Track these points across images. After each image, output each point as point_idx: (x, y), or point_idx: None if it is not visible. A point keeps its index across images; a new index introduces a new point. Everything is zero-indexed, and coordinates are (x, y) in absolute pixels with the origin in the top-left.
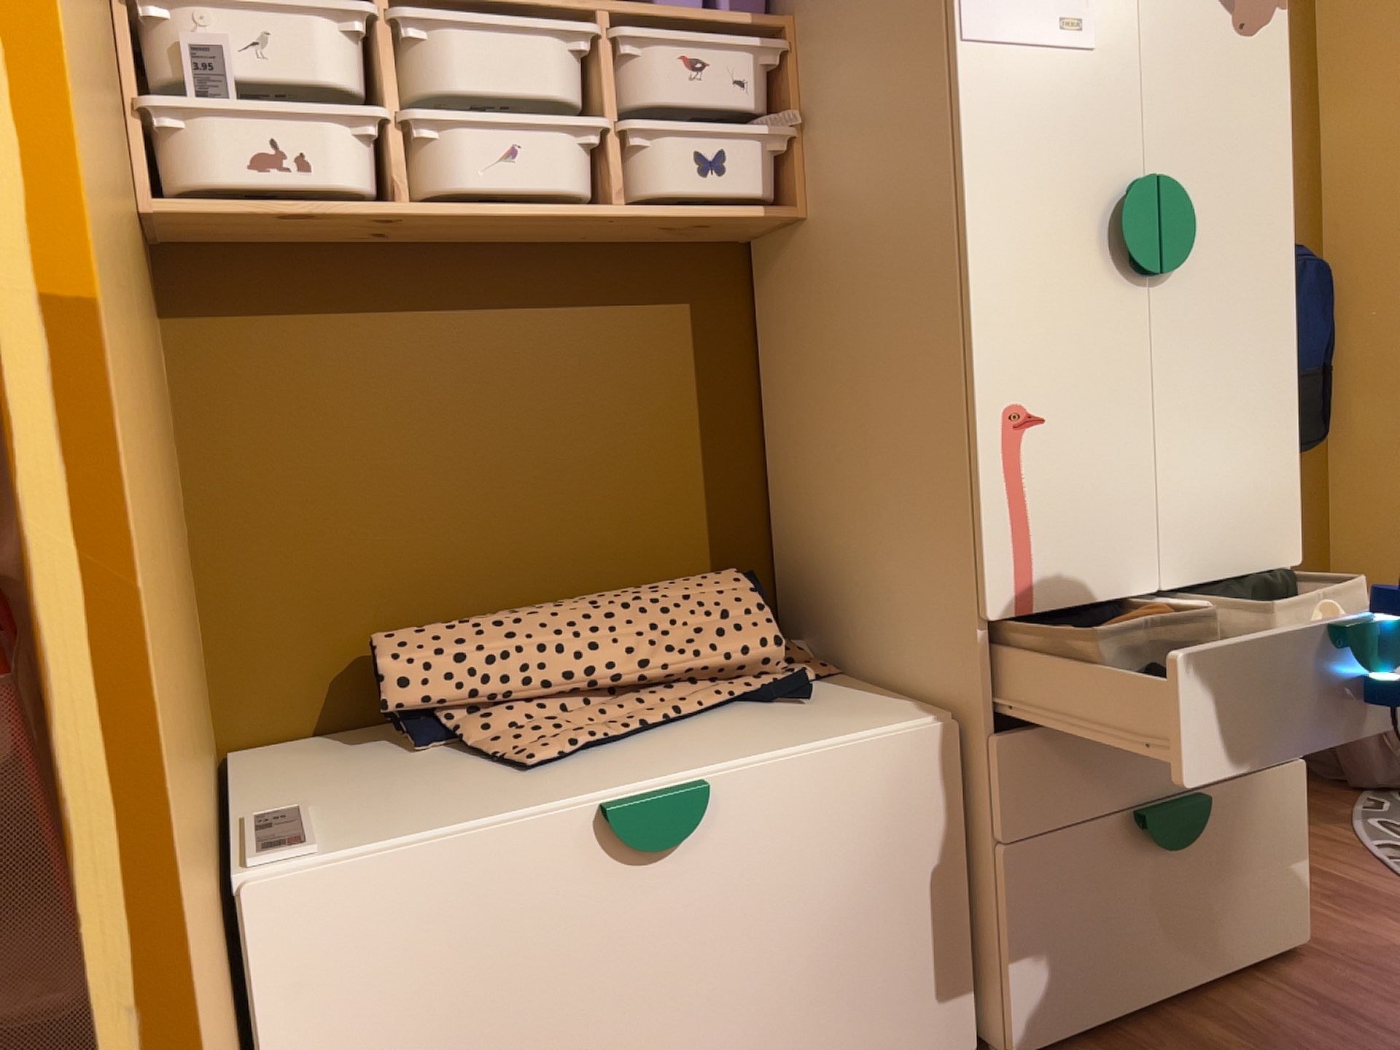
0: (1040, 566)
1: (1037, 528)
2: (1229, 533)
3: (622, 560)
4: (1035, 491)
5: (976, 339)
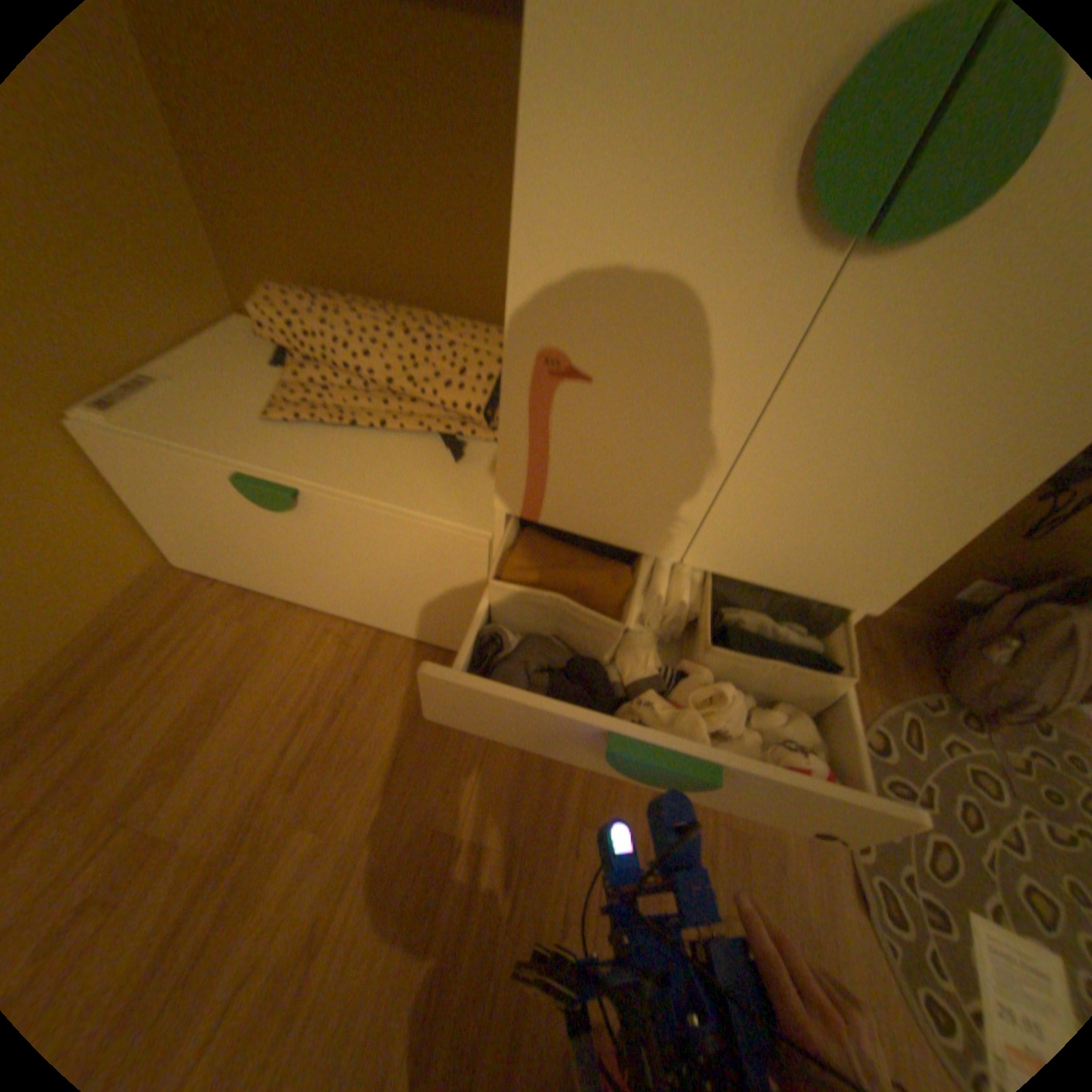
0: (550, 491)
1: (554, 464)
2: (794, 557)
3: (455, 287)
4: (560, 434)
5: (517, 243)
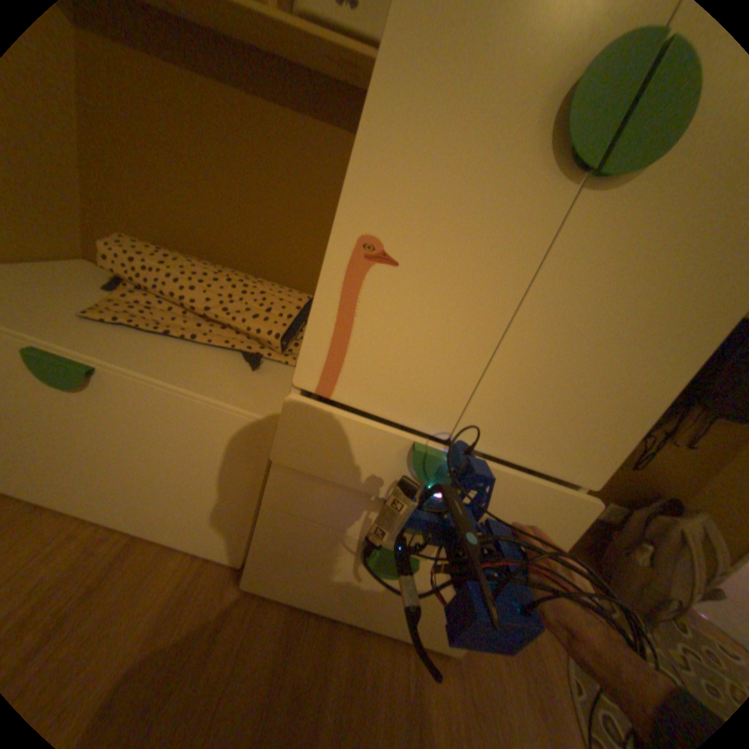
0: (347, 368)
1: (355, 342)
2: (538, 435)
3: (271, 266)
4: (364, 313)
5: (358, 156)
